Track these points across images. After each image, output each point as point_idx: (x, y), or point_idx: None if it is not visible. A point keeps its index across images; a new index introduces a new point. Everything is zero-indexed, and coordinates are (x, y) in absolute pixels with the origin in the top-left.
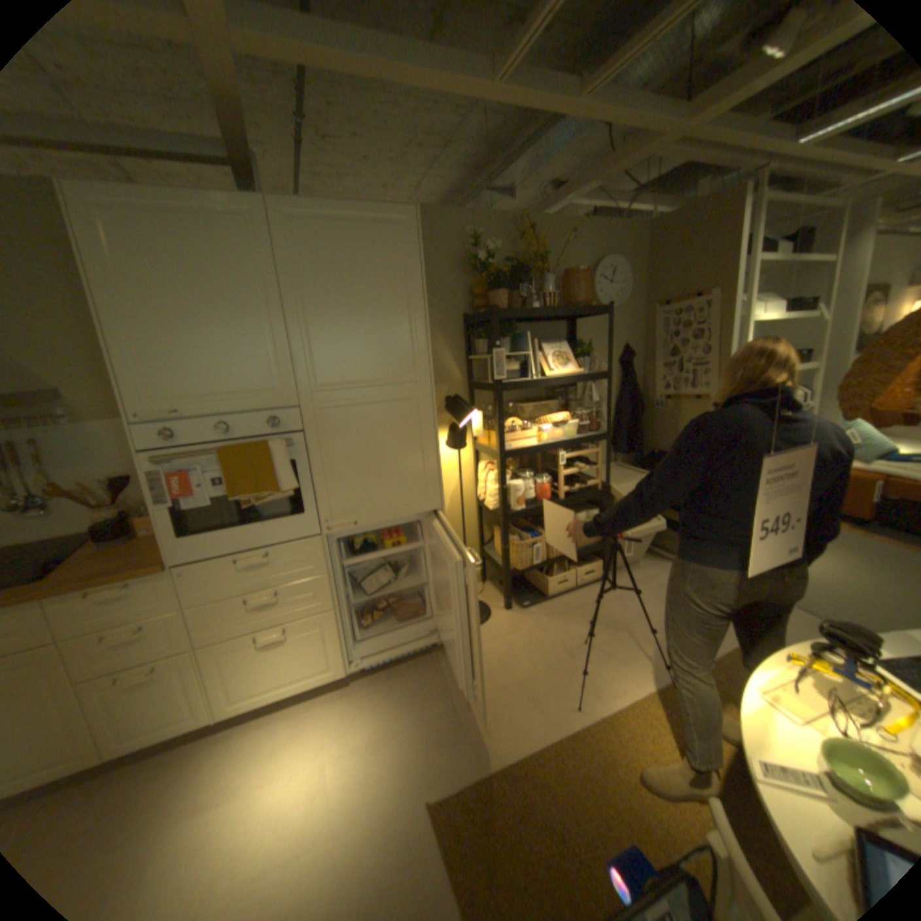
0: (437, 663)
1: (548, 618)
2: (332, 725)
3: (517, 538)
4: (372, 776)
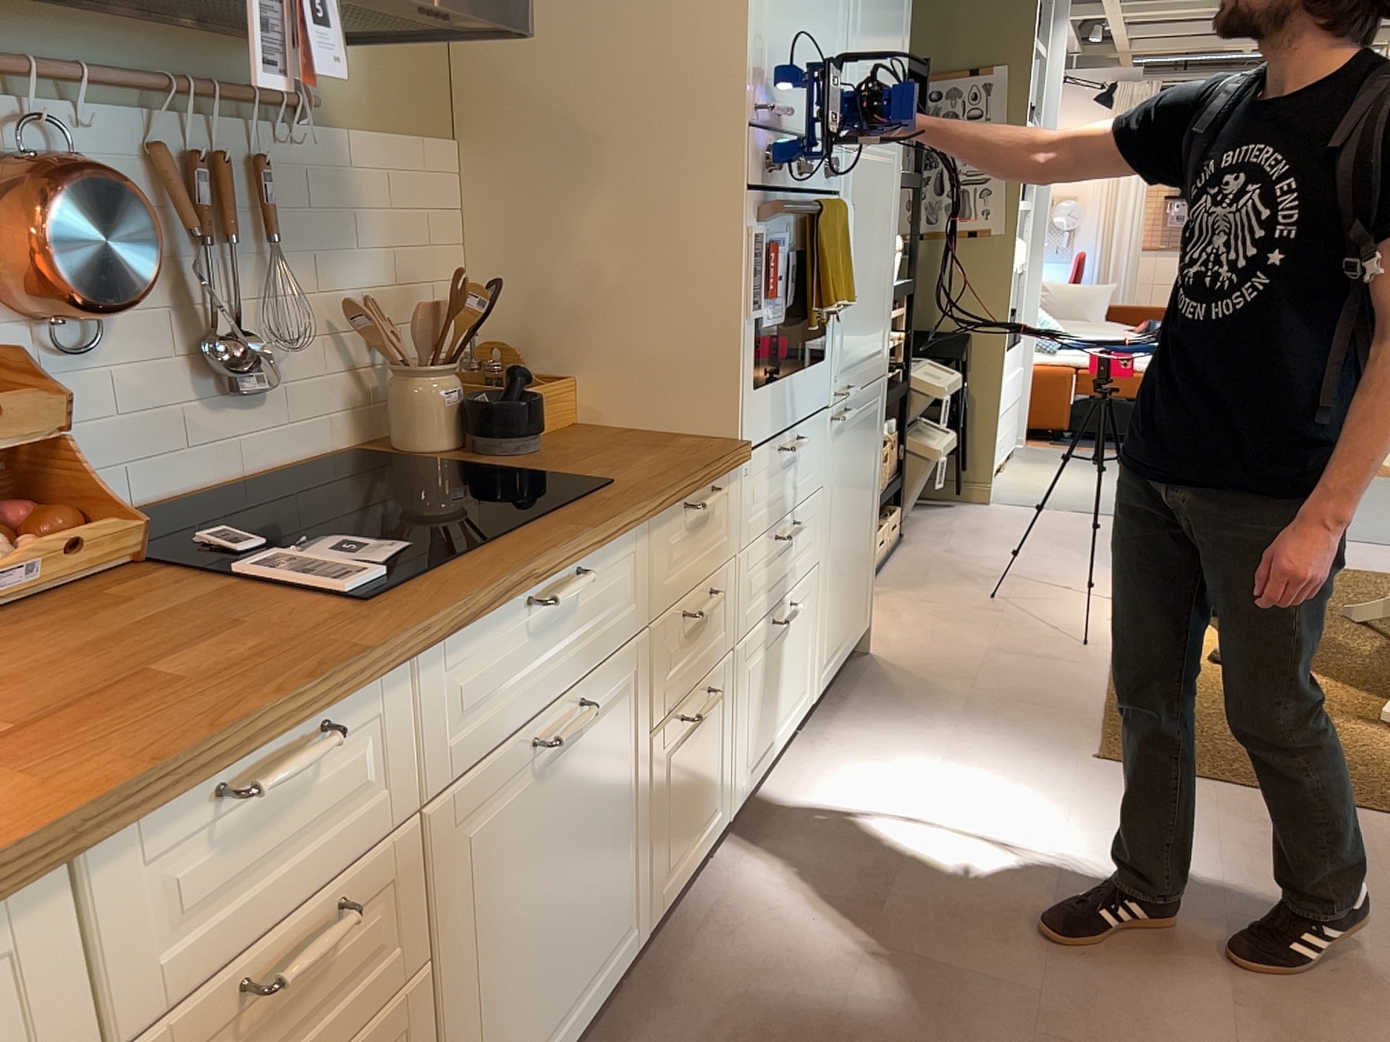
0: (864, 668)
1: (907, 589)
2: (860, 765)
3: None
4: (998, 769)
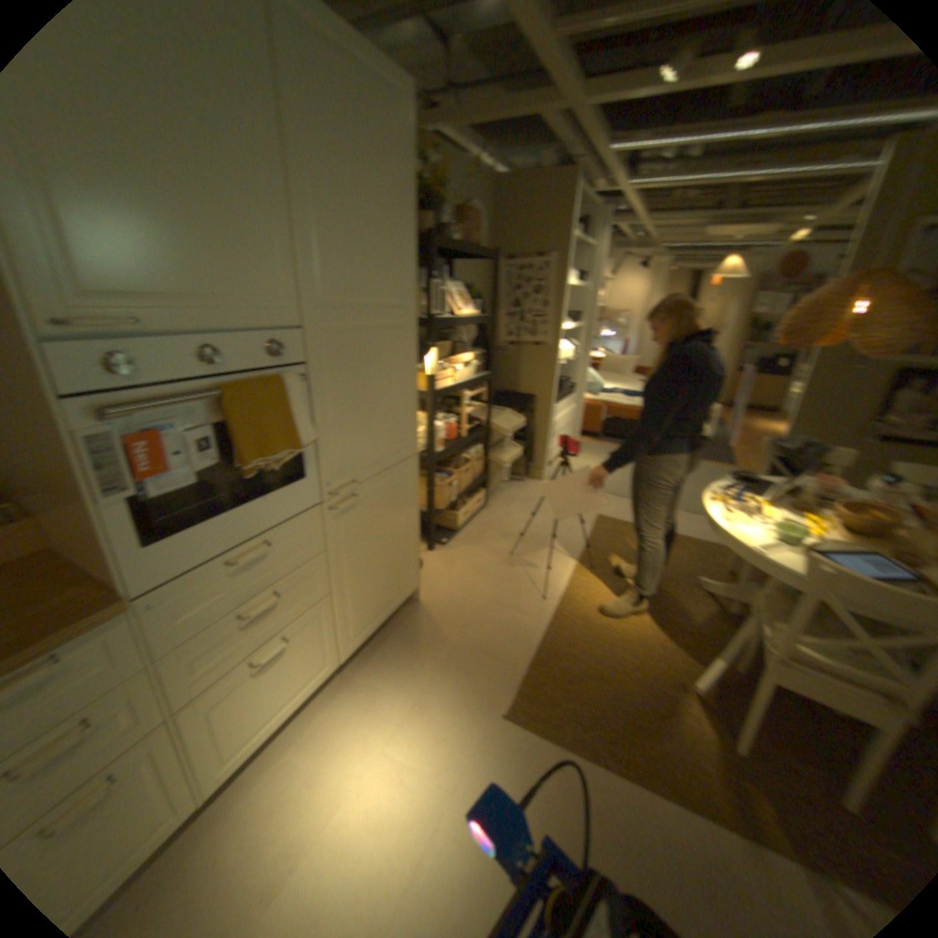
0: (407, 616)
1: (467, 546)
2: (352, 718)
3: (434, 479)
4: (436, 730)
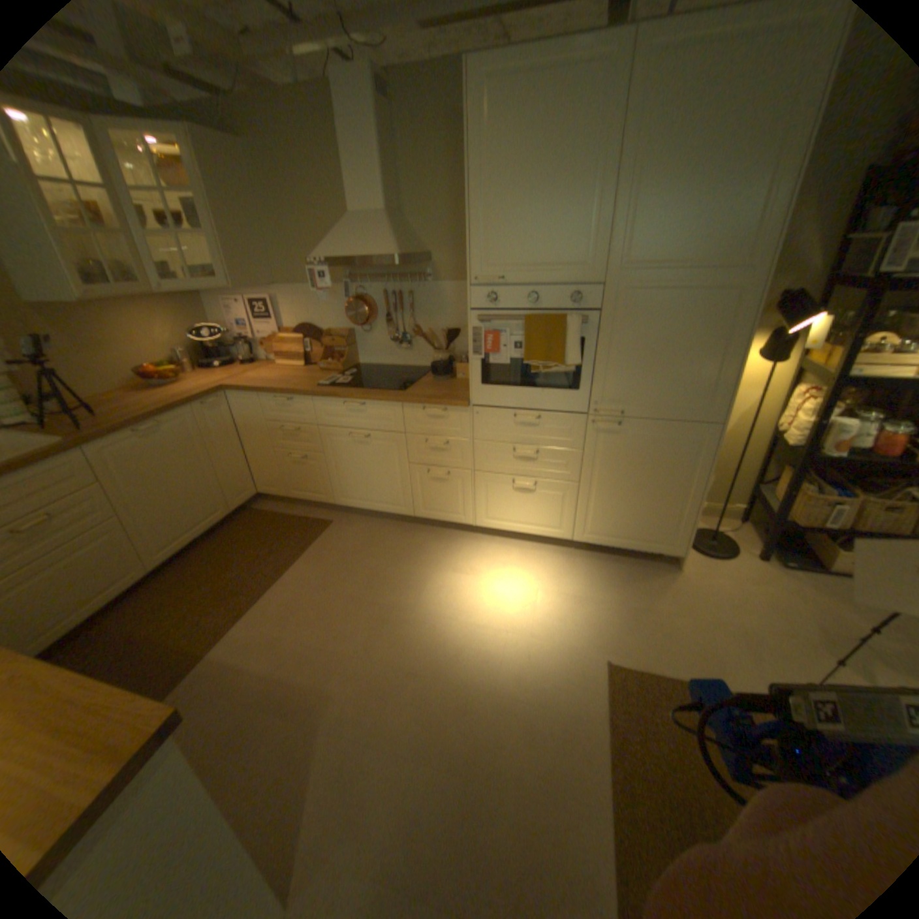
0: (658, 570)
1: (818, 592)
2: (551, 568)
3: (816, 488)
4: (571, 618)
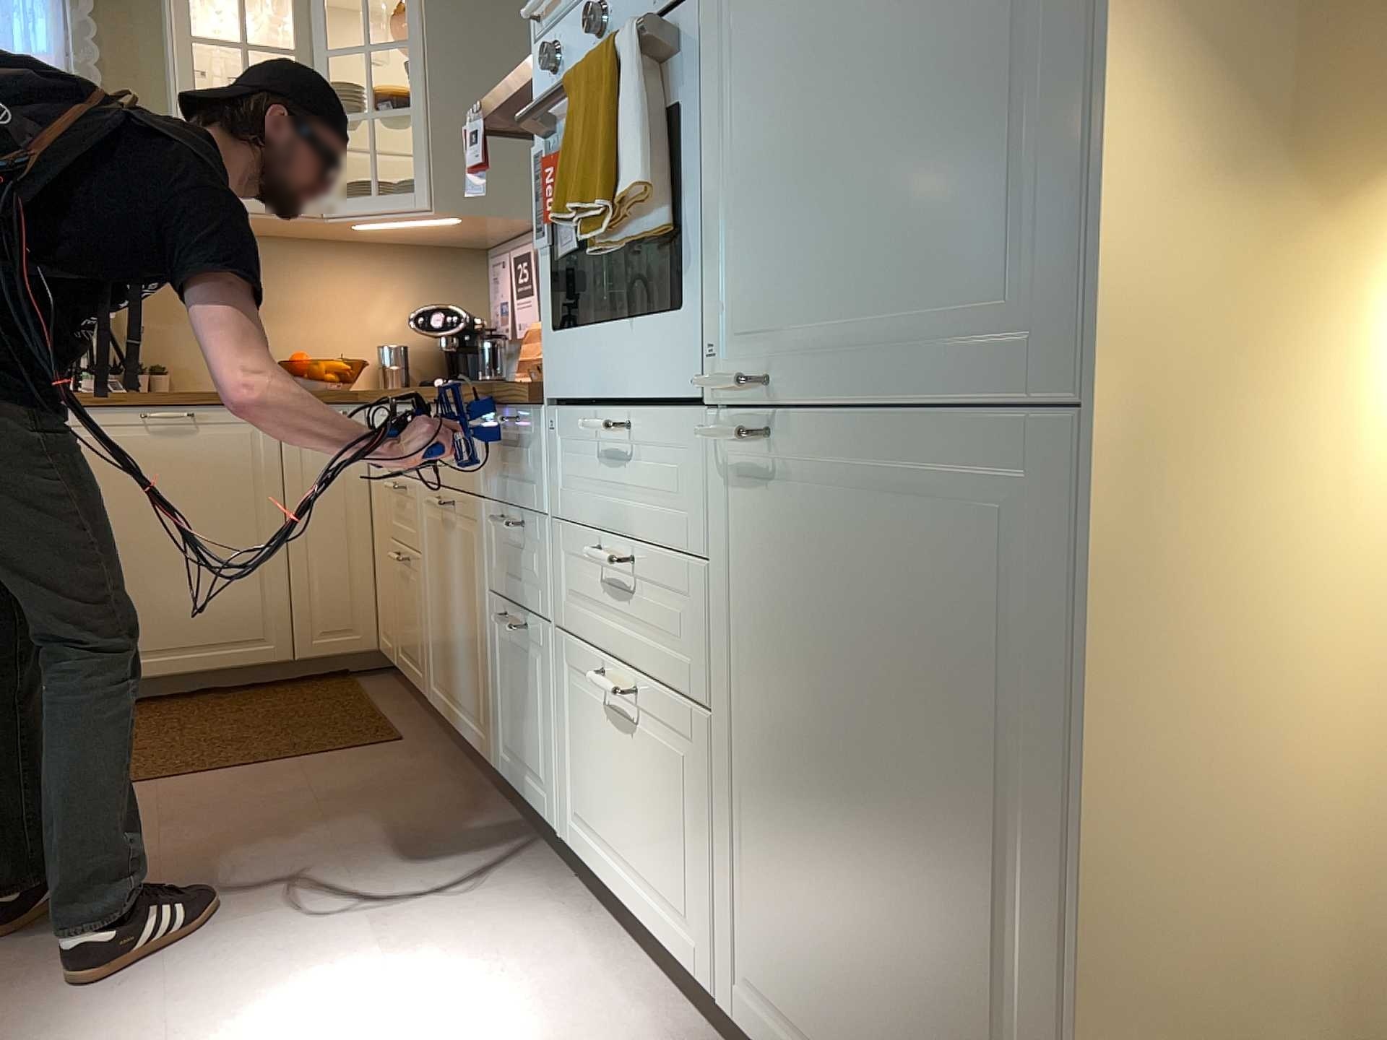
0: None
1: None
2: None
3: None
4: None
